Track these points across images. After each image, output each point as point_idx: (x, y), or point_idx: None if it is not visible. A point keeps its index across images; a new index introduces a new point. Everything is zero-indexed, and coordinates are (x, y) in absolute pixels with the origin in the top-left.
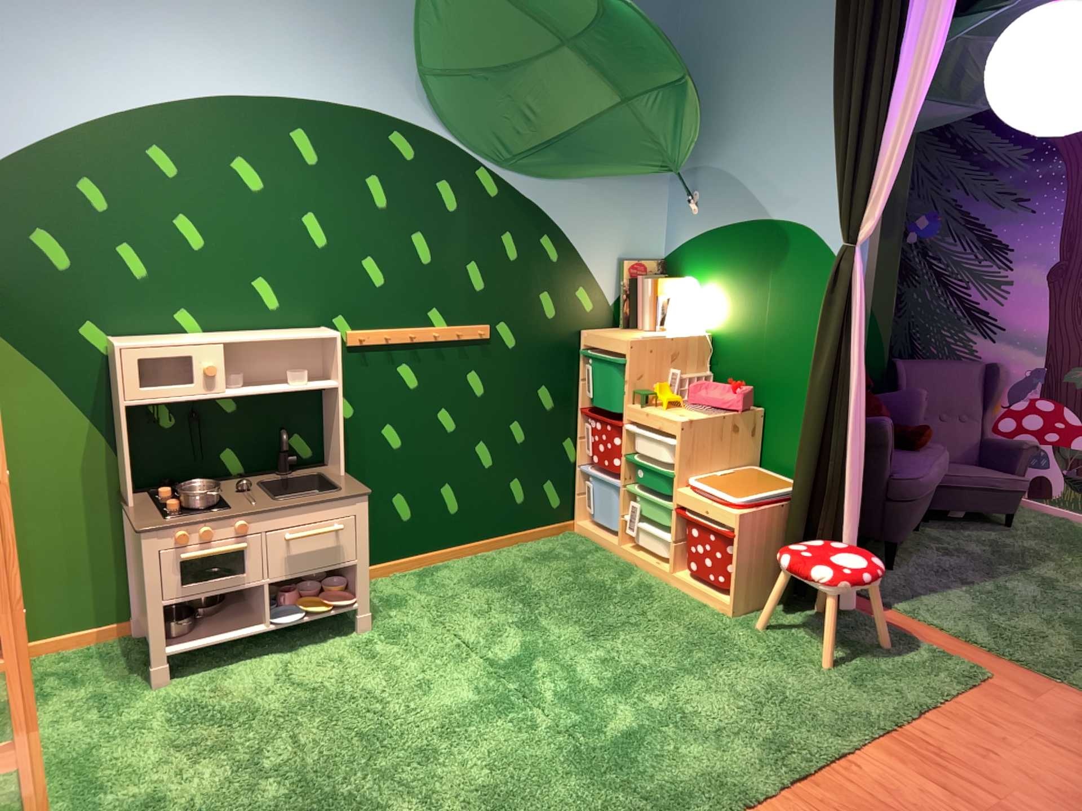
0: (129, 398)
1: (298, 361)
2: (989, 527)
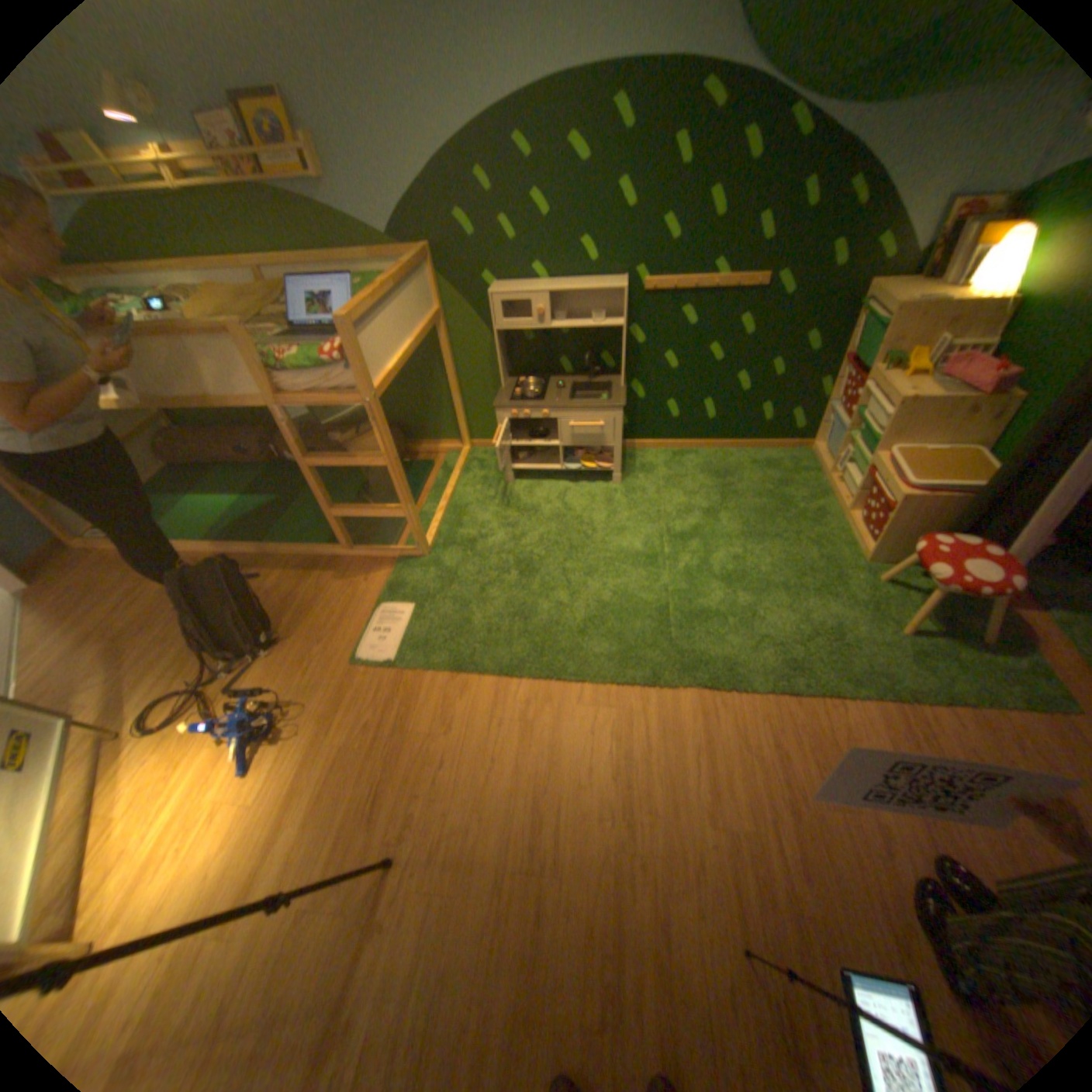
0: (496, 327)
1: (606, 303)
2: None
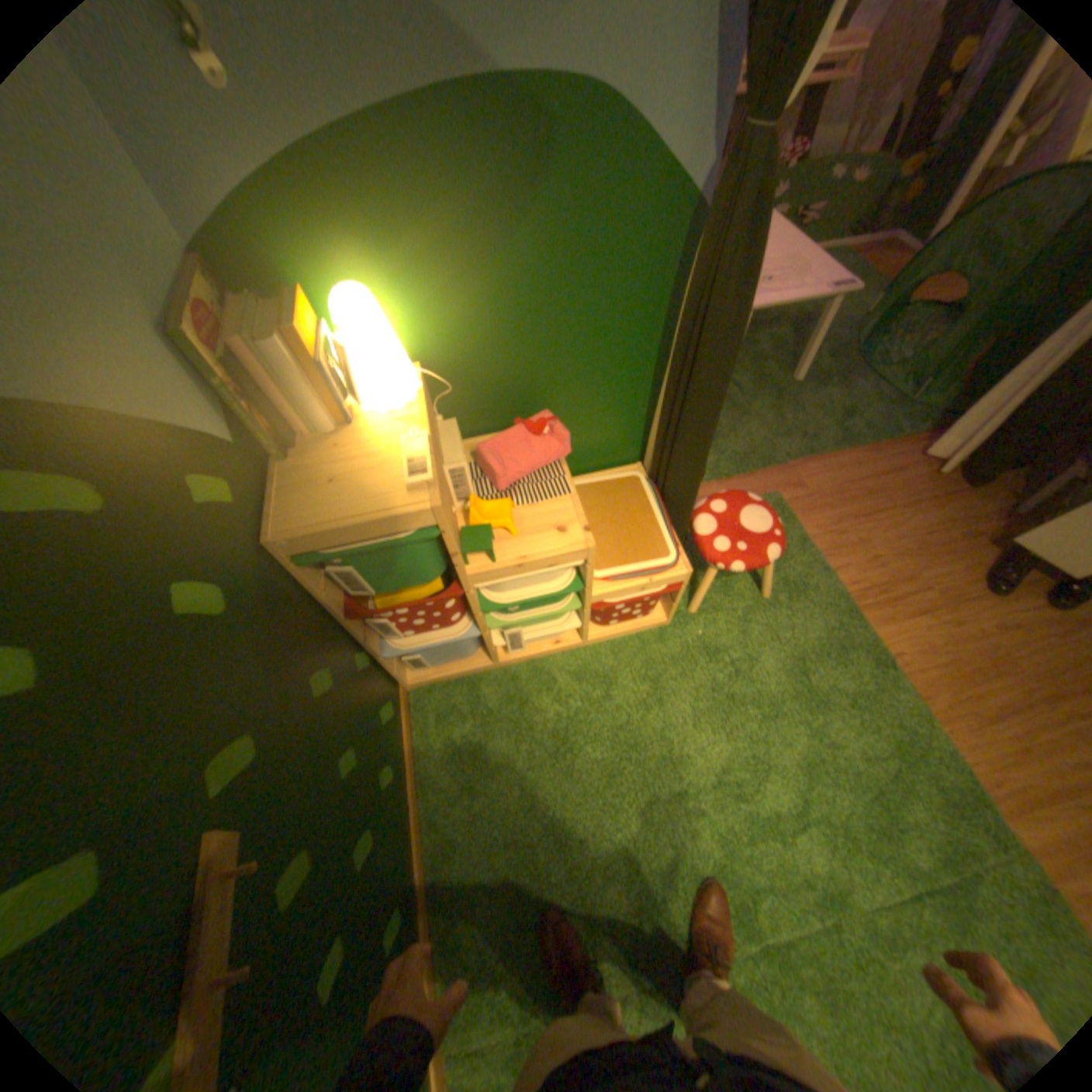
0: None
1: None
2: None
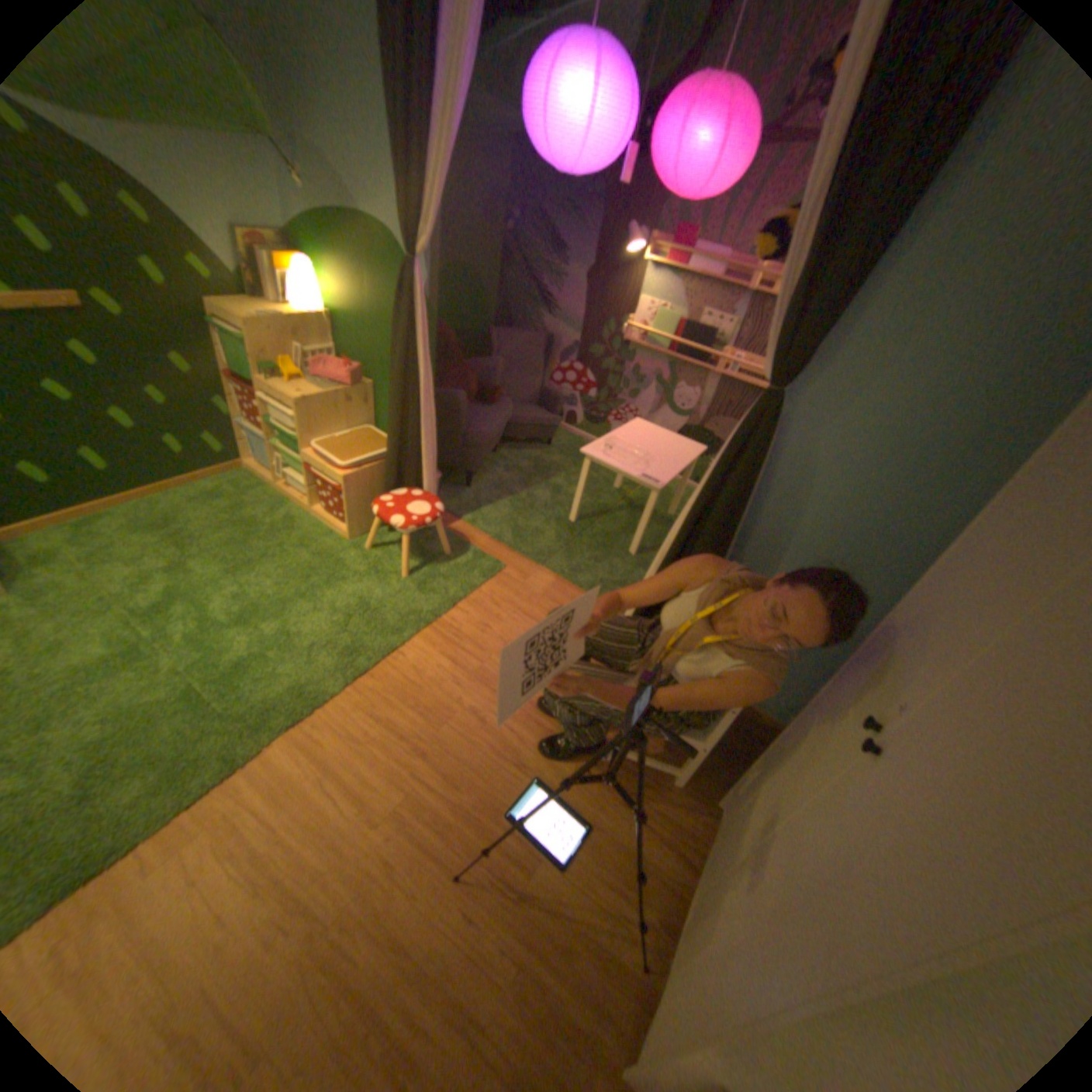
0: None
1: None
2: (538, 449)
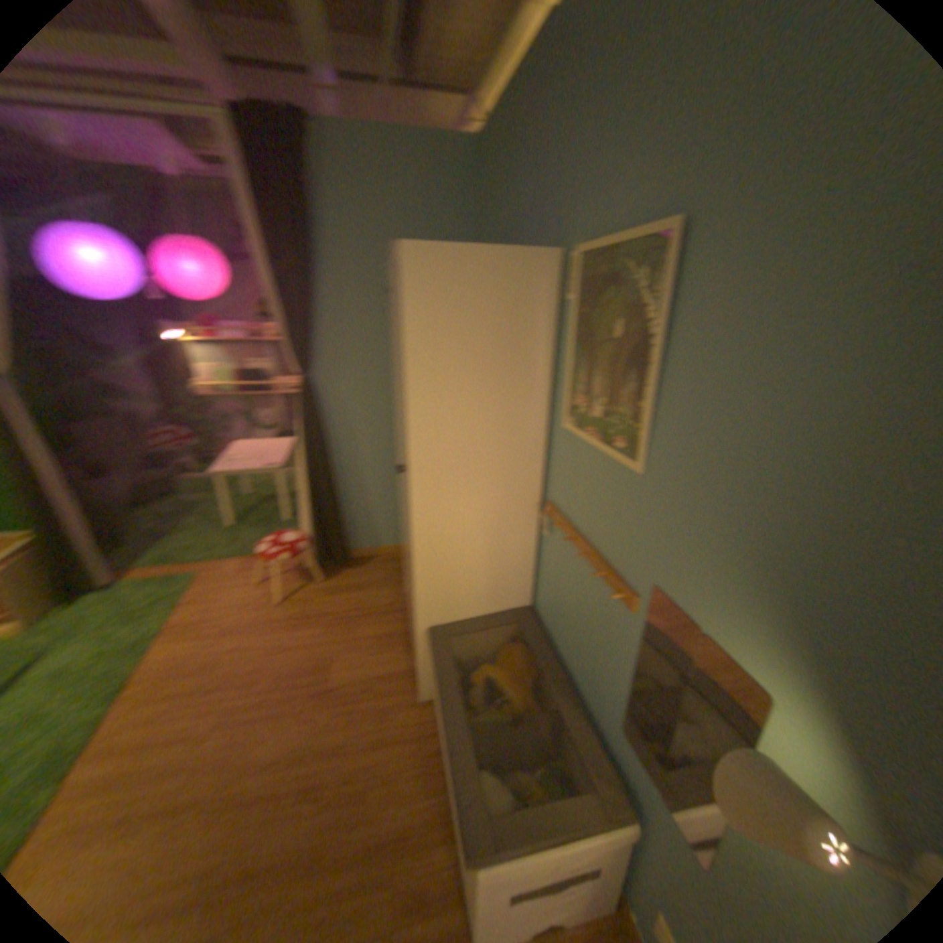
0: None
1: None
2: (163, 500)
